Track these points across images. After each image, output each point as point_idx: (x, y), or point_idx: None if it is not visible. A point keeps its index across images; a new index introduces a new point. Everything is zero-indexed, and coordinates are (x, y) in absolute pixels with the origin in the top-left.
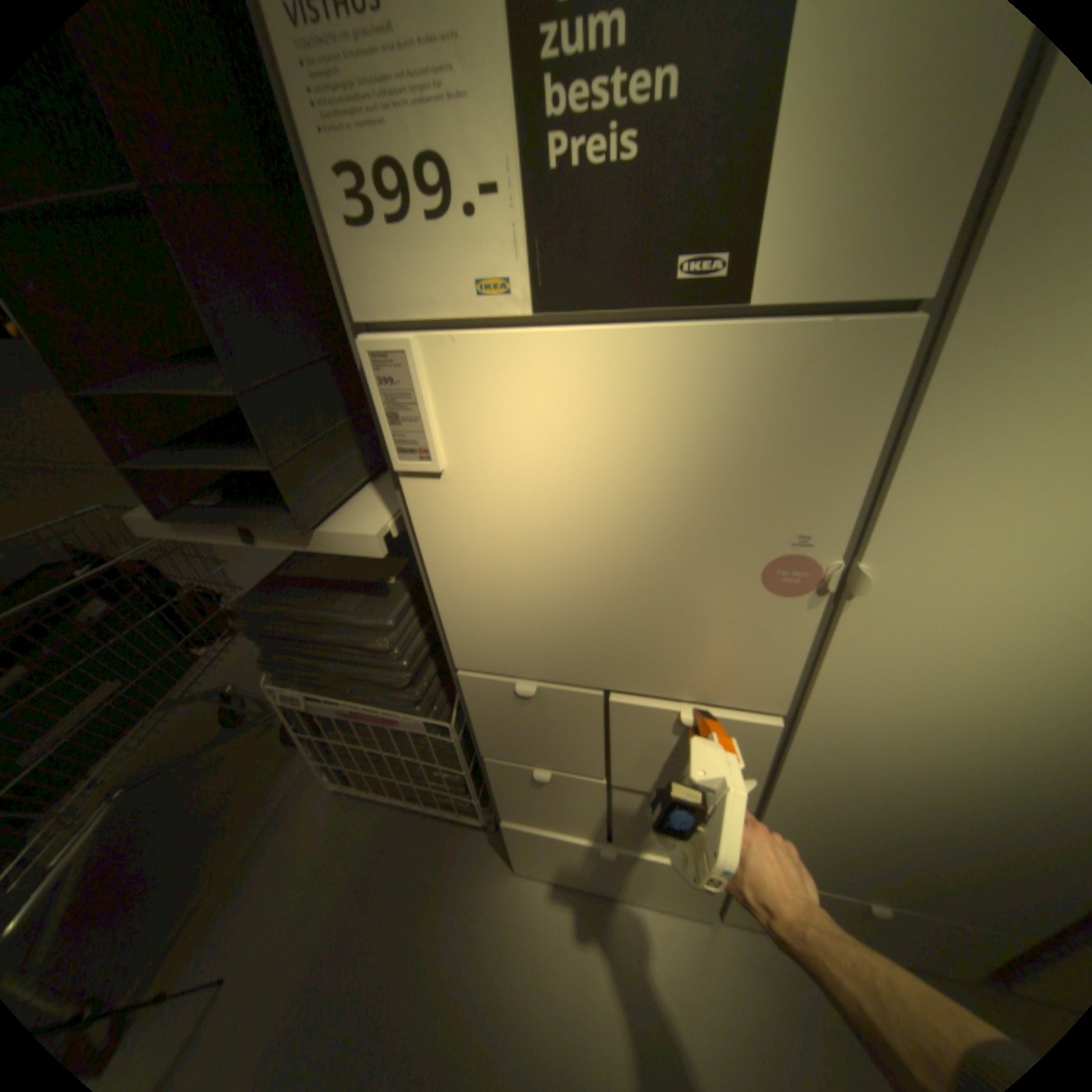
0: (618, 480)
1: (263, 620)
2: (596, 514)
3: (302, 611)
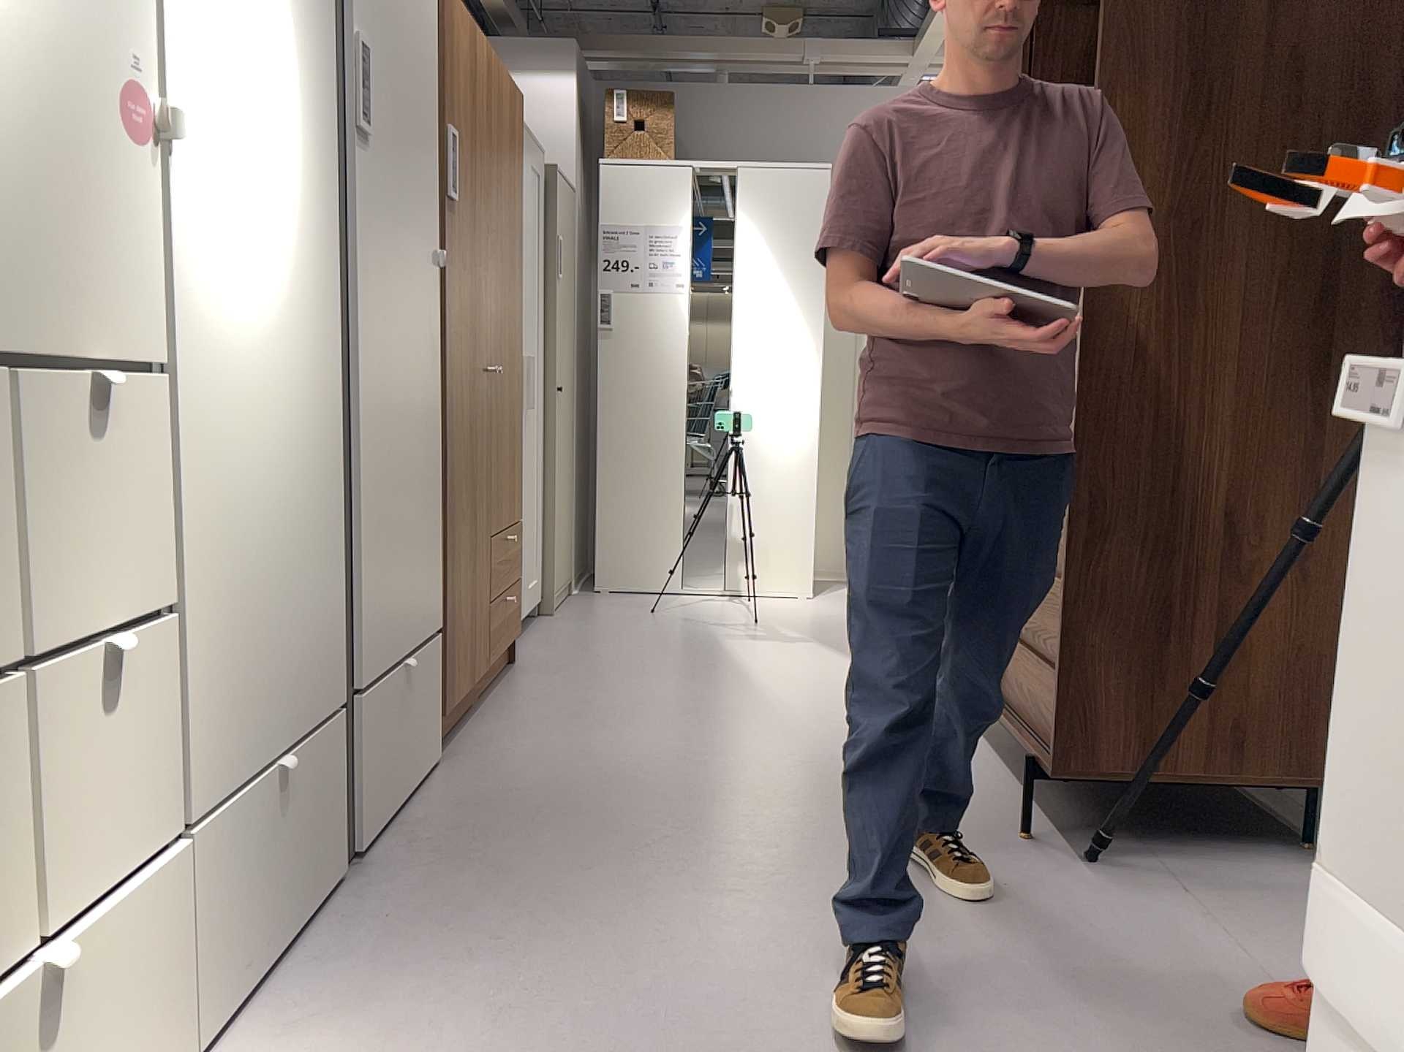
0: None
1: None
2: None
3: None
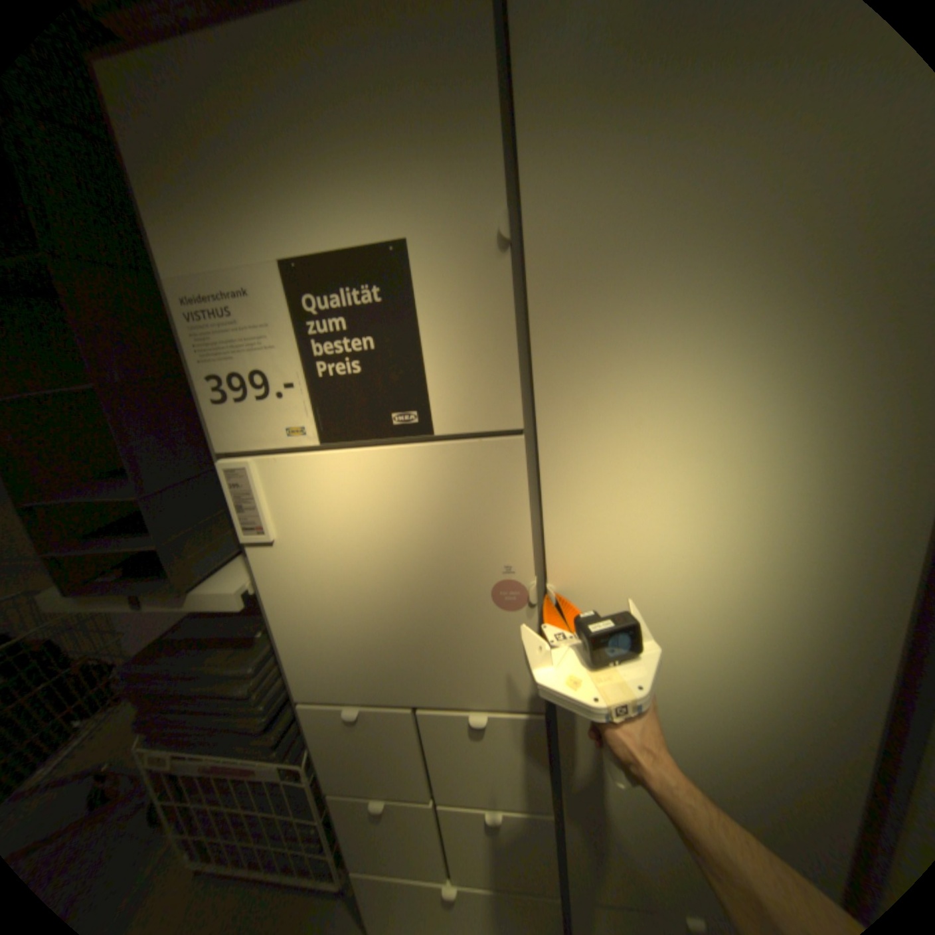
0: (386, 538)
1: (143, 679)
2: (377, 562)
3: (178, 667)
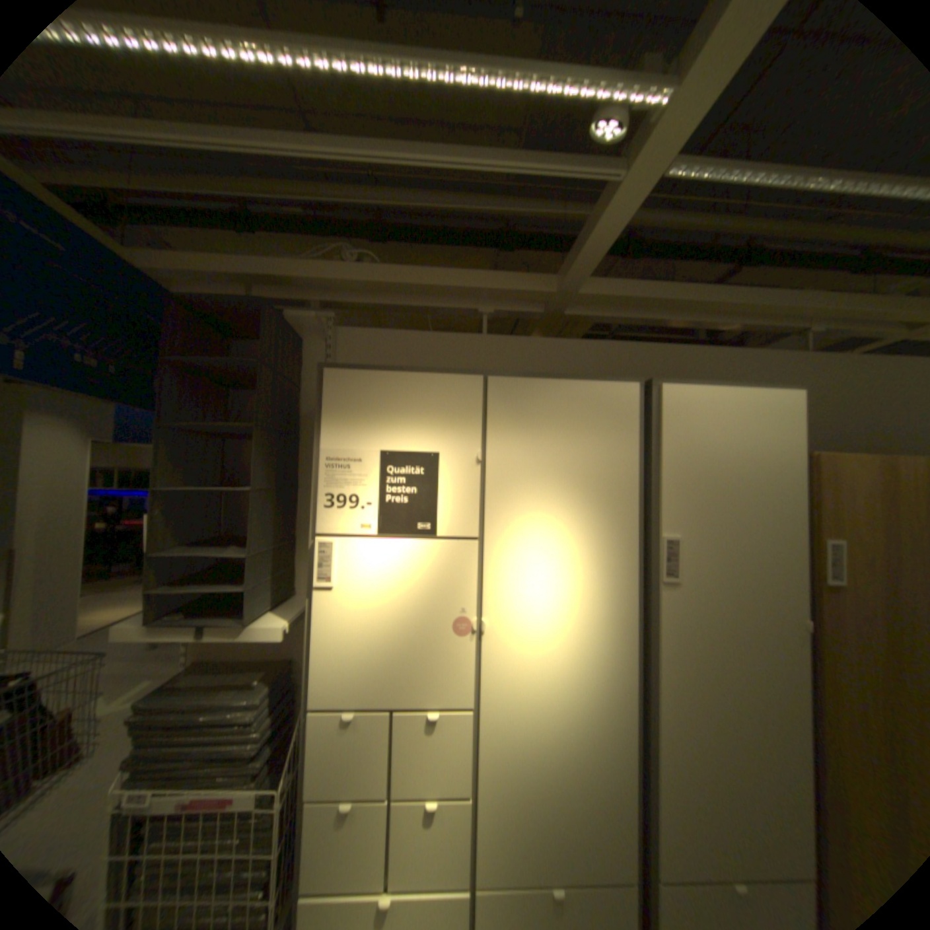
0: (401, 590)
1: (153, 715)
2: (392, 604)
3: (189, 704)
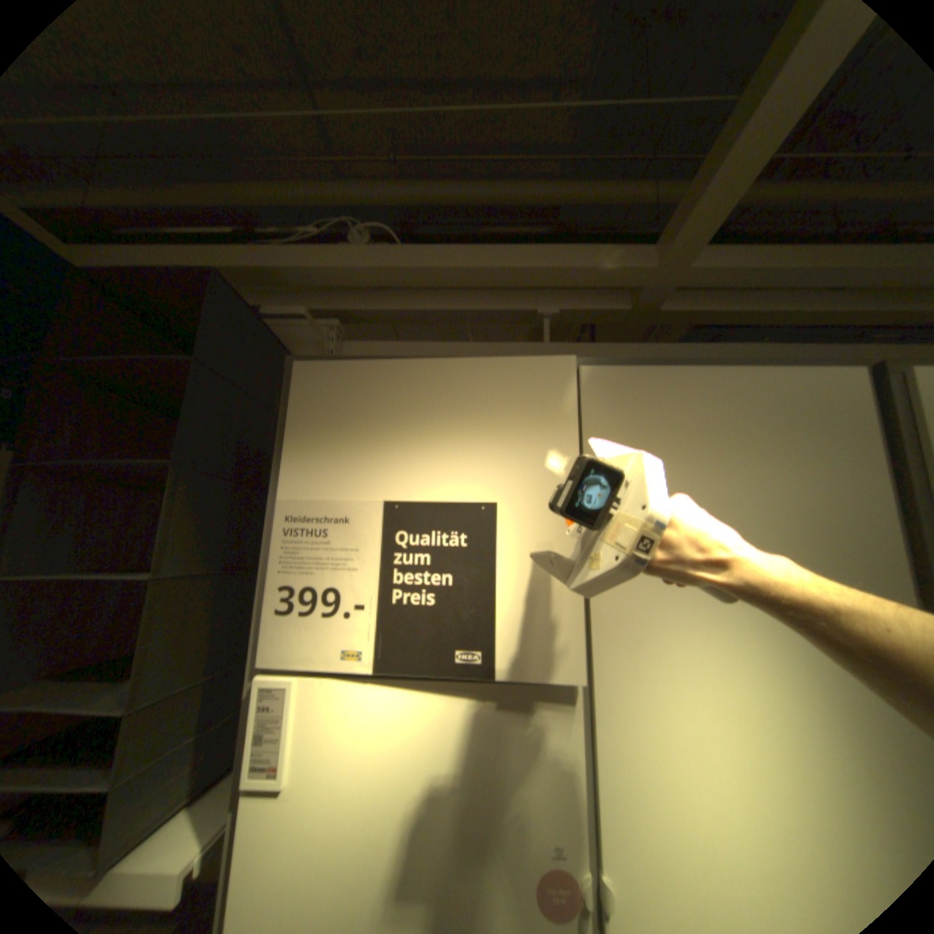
0: (422, 797)
1: None
2: (403, 831)
3: None
